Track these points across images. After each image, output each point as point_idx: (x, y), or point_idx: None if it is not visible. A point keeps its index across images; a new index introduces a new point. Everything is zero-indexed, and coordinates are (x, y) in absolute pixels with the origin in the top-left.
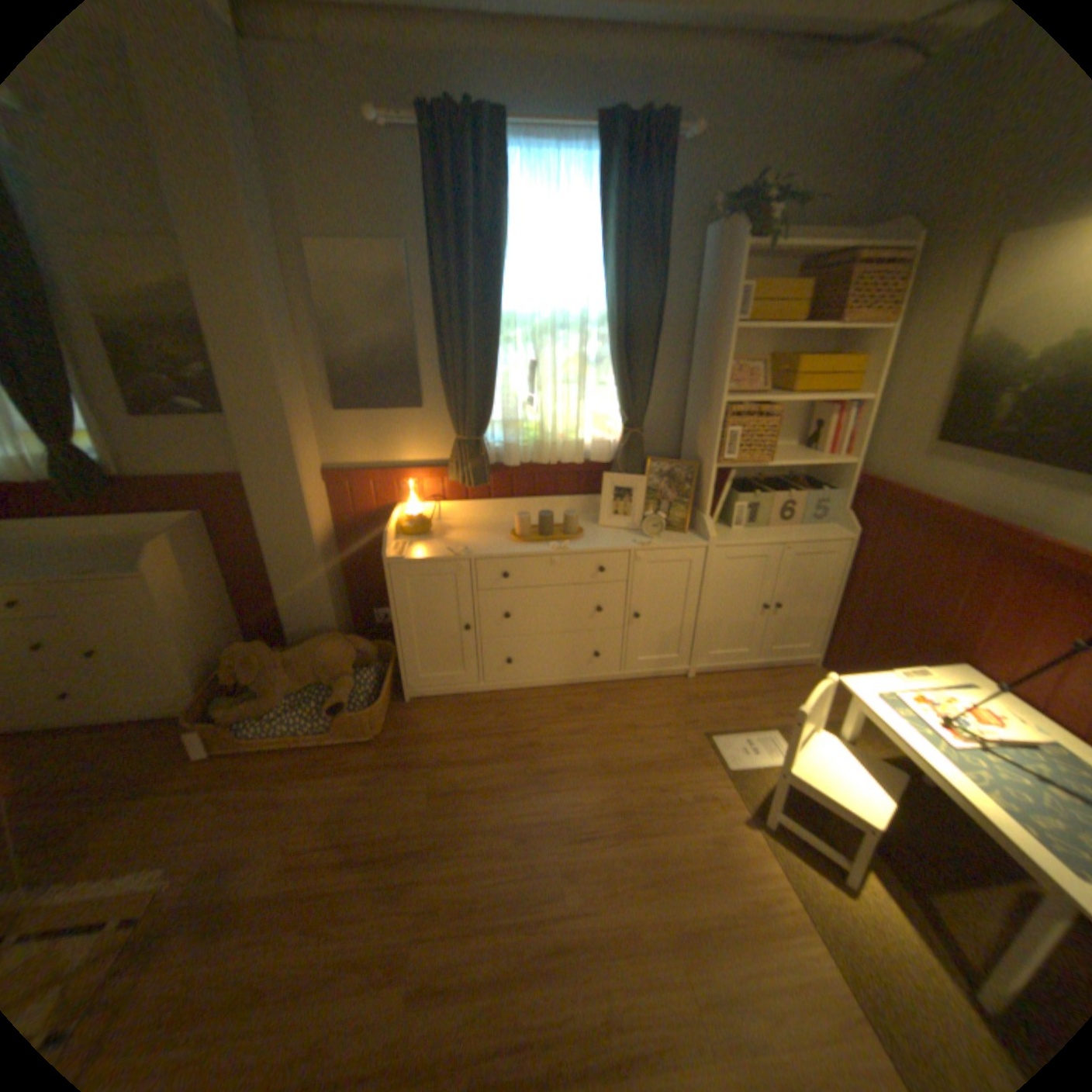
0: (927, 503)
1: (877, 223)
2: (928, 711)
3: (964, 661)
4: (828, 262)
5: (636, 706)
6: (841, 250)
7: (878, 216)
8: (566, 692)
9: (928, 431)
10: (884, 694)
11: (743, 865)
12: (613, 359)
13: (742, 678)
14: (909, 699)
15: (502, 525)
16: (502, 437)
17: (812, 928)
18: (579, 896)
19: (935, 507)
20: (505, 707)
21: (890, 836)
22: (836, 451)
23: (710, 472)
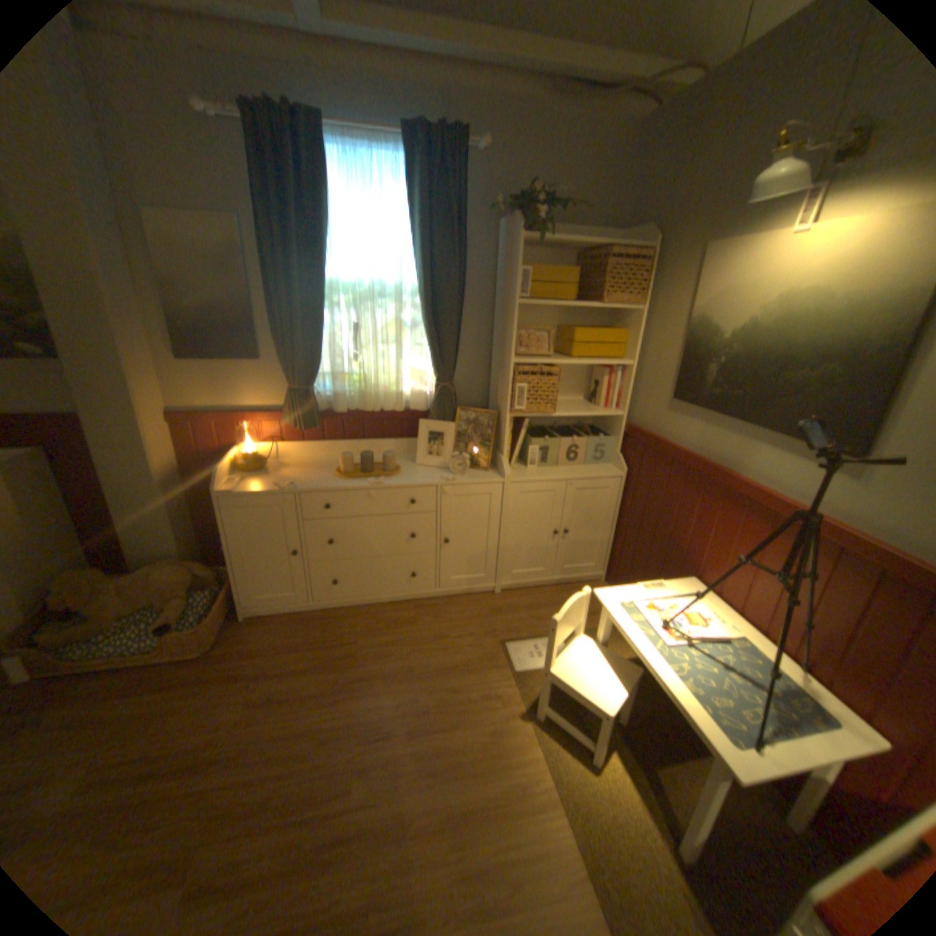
0: (667, 448)
1: (633, 227)
2: (655, 616)
3: (693, 574)
4: (593, 255)
5: (446, 619)
6: (600, 246)
7: (634, 221)
8: (387, 608)
9: (668, 391)
10: (625, 603)
11: (511, 753)
12: (424, 325)
13: (540, 592)
14: (642, 607)
15: (331, 463)
16: (331, 387)
17: (559, 803)
18: (364, 790)
19: (672, 451)
20: (331, 623)
21: (635, 721)
22: (608, 405)
23: (505, 420)
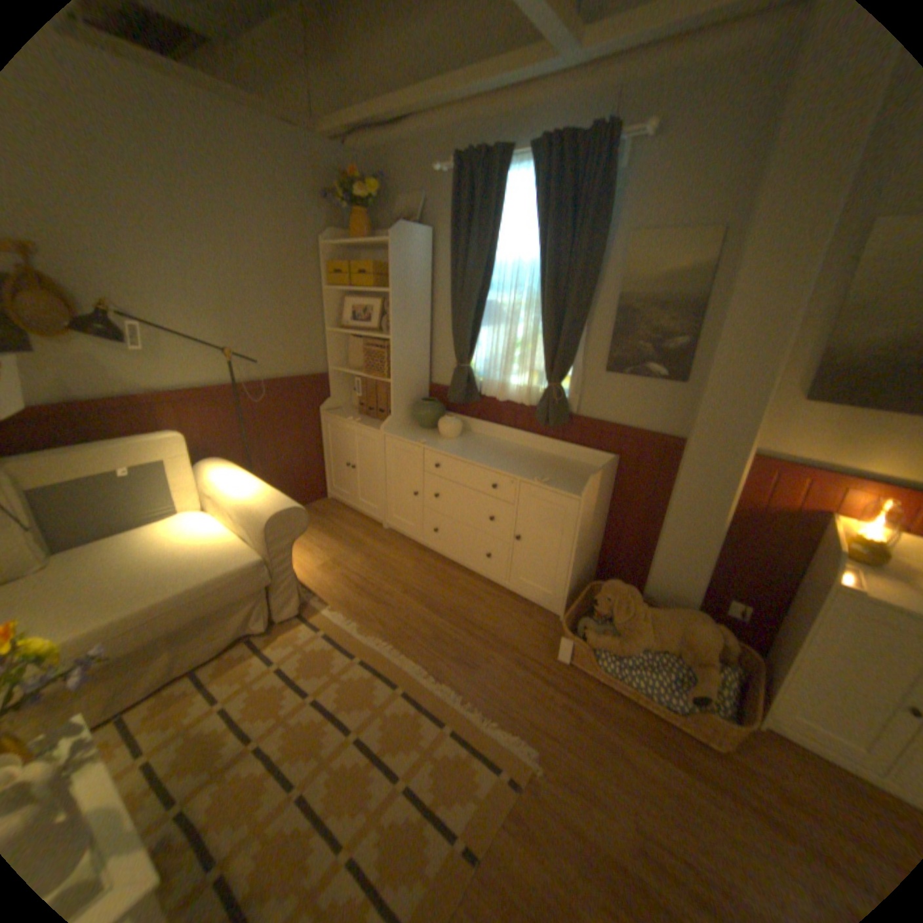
0: None
1: None
2: None
3: None
4: None
5: None
6: None
7: None
8: None
9: None
10: None
11: None
12: None
13: None
14: None
15: None
16: None
17: None
18: None
19: None
20: None
21: None
22: None
23: None
